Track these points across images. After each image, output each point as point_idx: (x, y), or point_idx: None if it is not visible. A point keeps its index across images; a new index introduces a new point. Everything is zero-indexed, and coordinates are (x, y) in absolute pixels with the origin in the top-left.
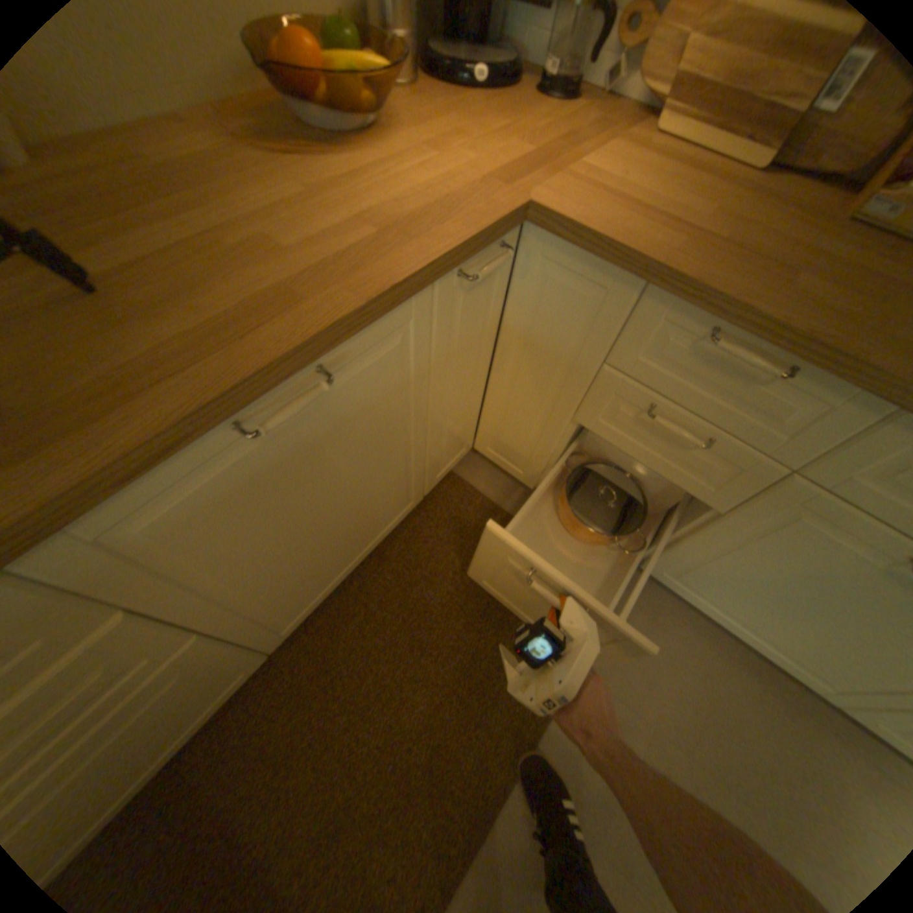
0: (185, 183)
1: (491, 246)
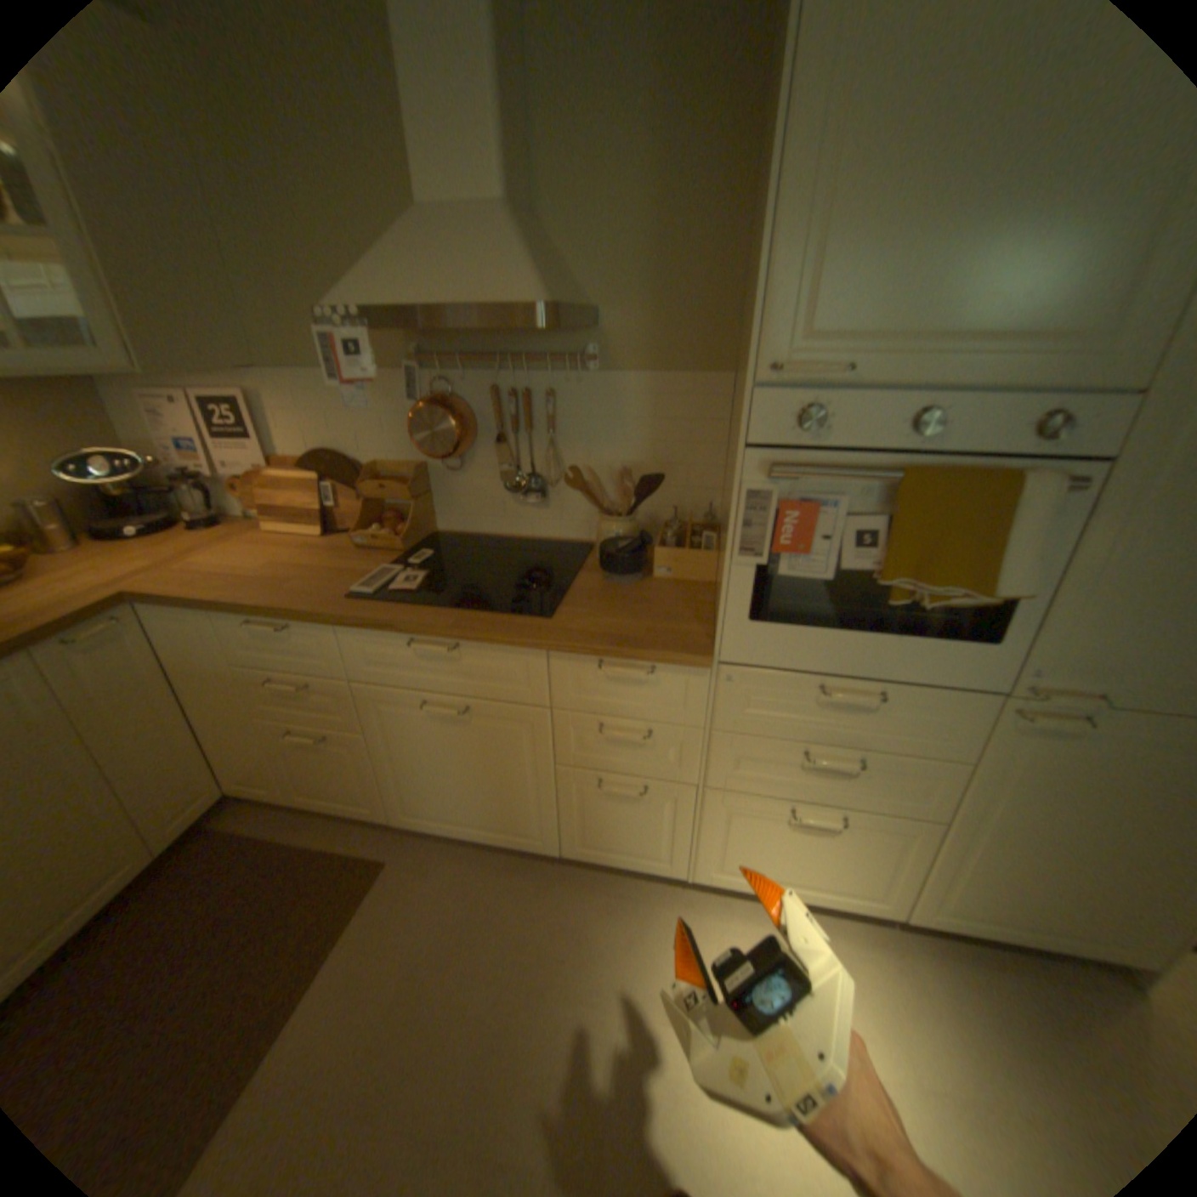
0: None
1: (94, 623)
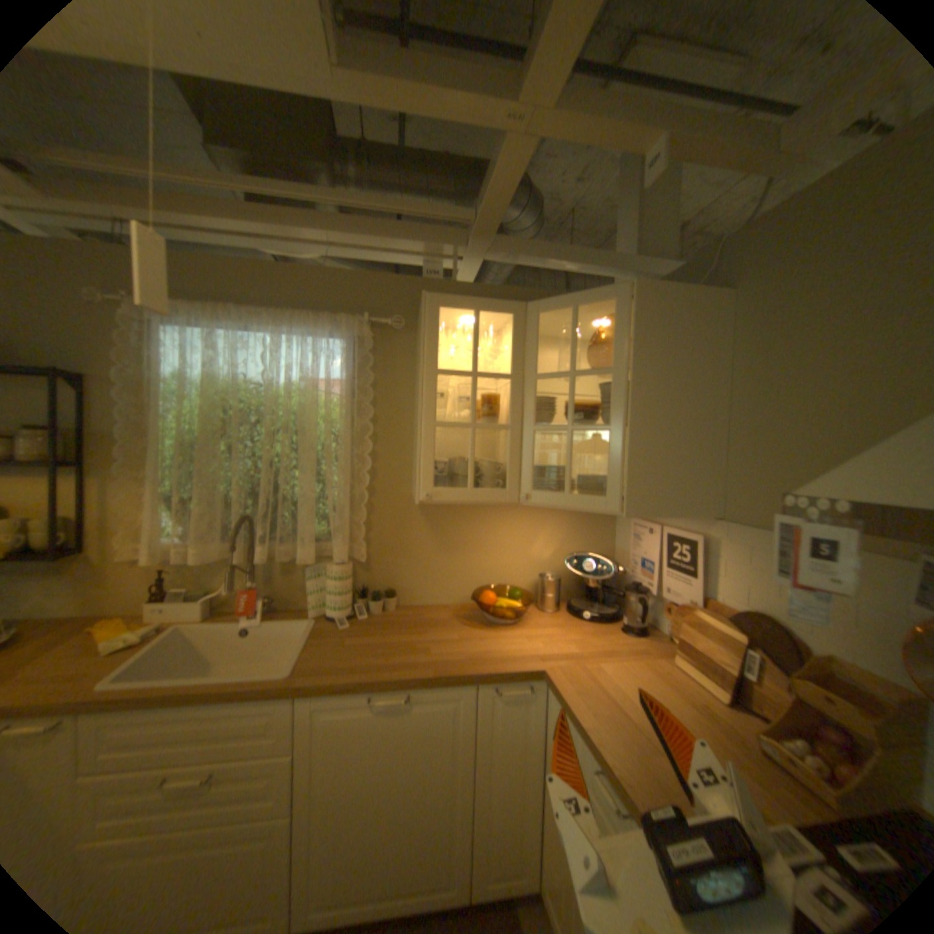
0: (426, 625)
1: (519, 684)
